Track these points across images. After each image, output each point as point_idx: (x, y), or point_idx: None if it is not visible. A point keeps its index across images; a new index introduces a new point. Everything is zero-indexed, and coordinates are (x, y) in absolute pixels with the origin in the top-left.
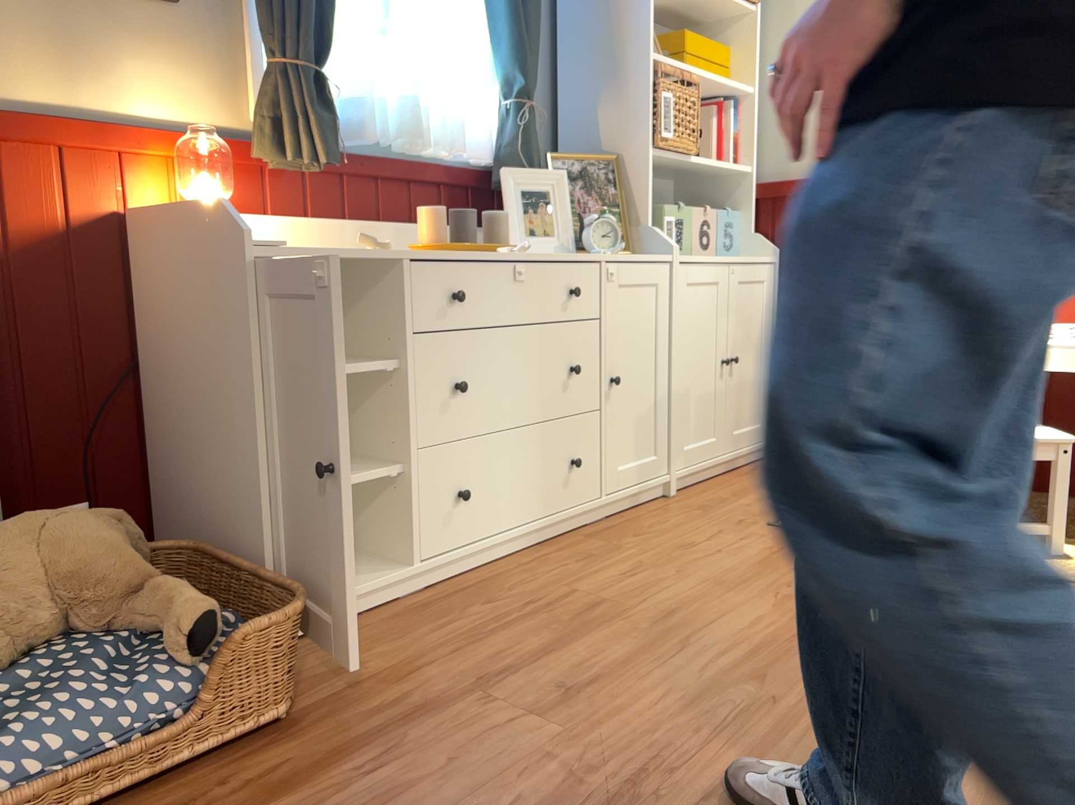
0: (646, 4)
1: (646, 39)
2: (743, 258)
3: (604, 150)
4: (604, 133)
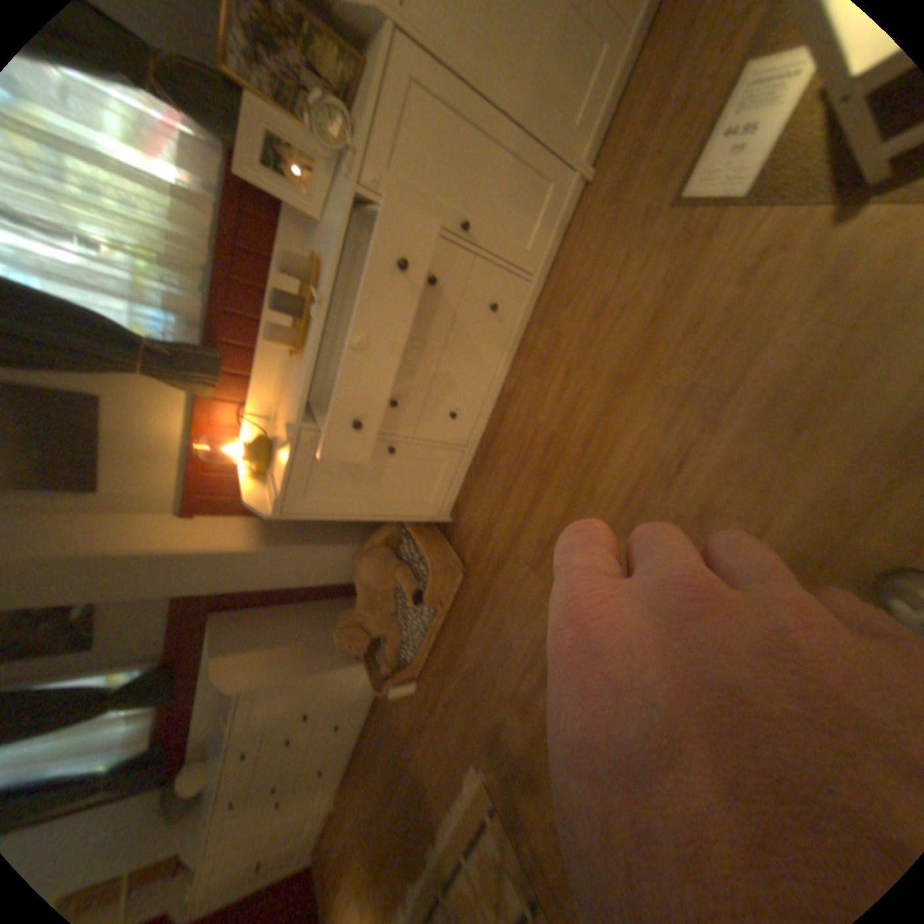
0: None
1: None
2: None
3: None
4: None
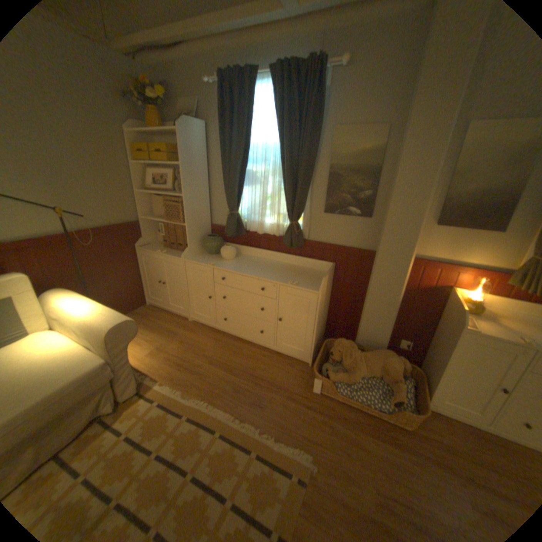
0: None
1: None
2: None
3: None
4: None
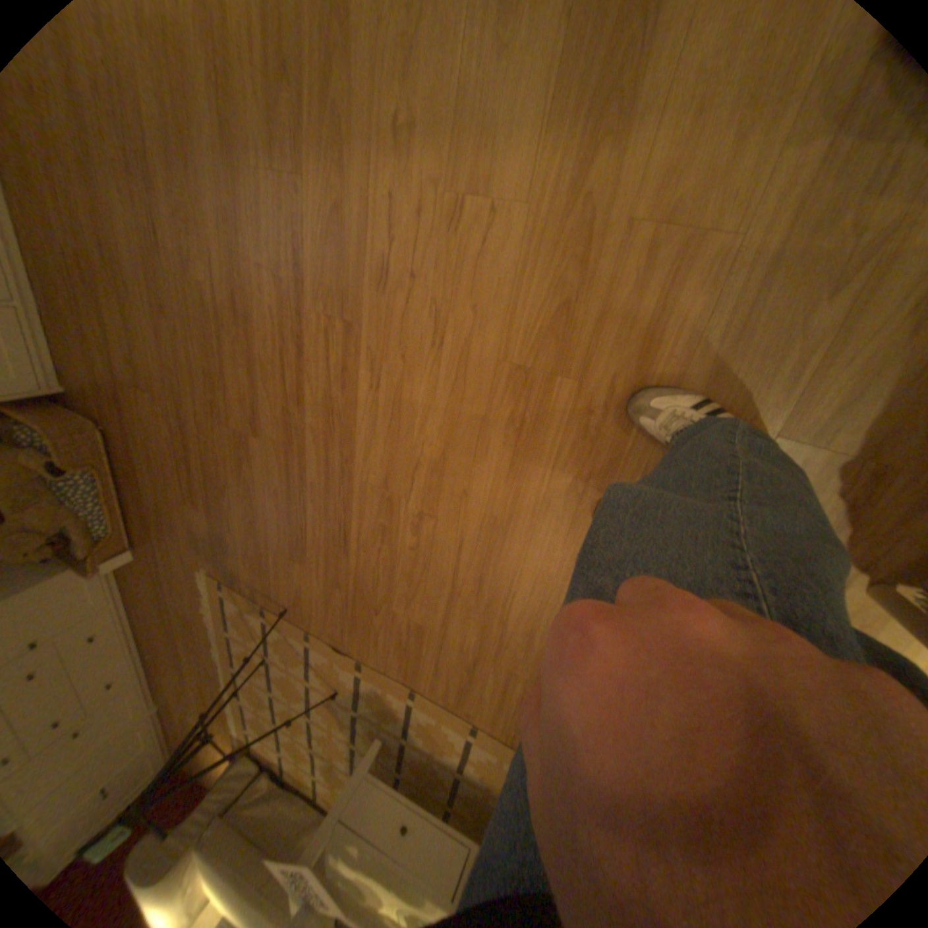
0: None
1: None
2: None
3: None
4: None
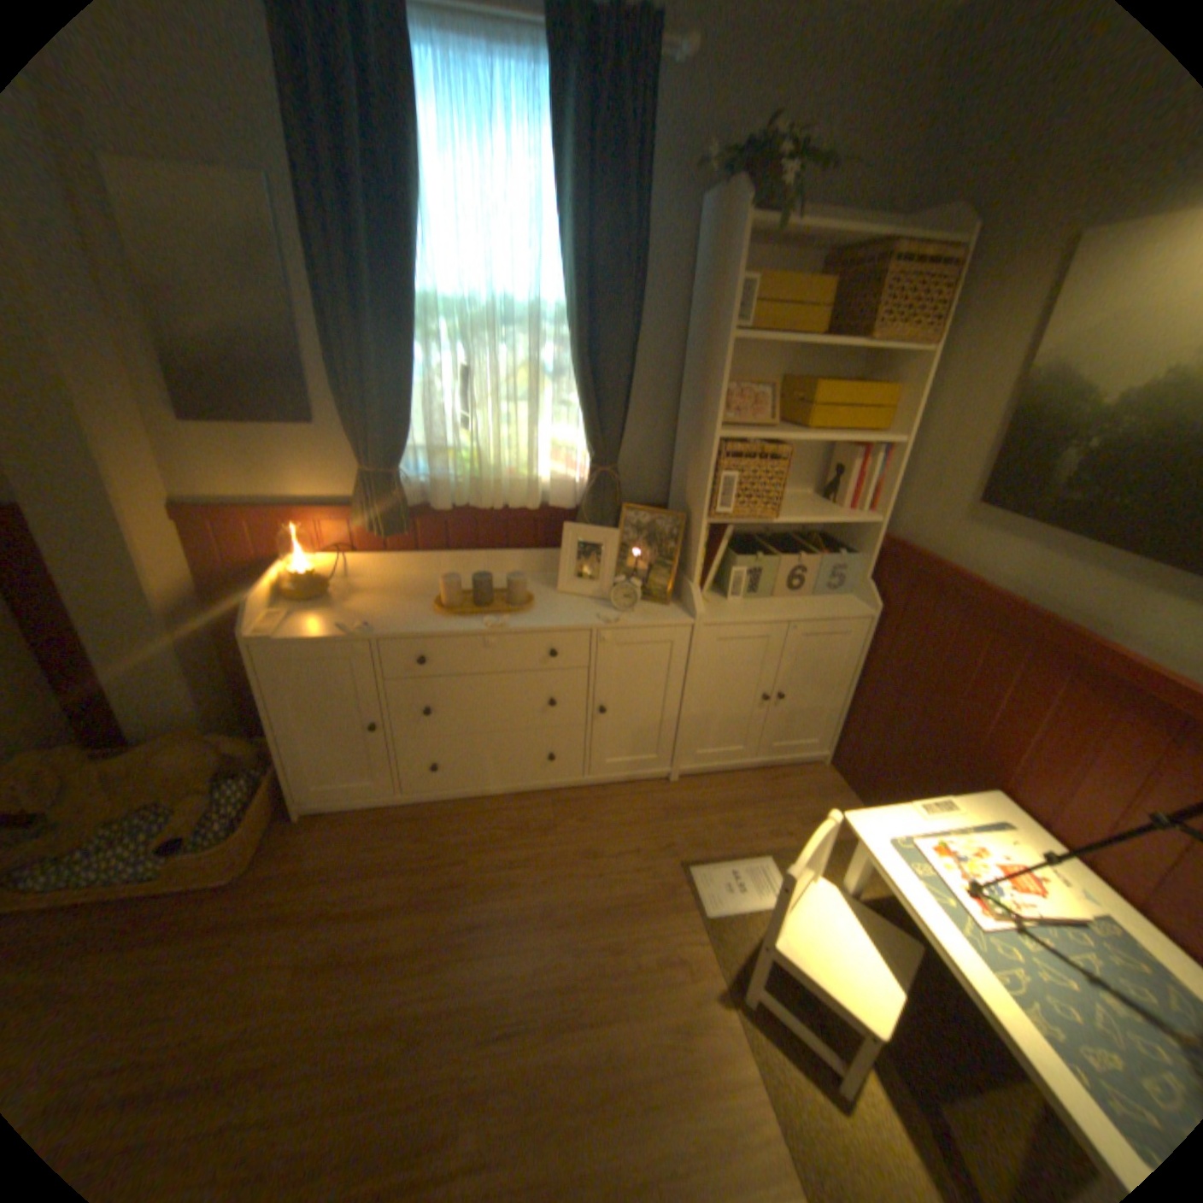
0: (721, 383)
1: (715, 419)
2: (826, 610)
3: (686, 501)
4: (688, 487)
